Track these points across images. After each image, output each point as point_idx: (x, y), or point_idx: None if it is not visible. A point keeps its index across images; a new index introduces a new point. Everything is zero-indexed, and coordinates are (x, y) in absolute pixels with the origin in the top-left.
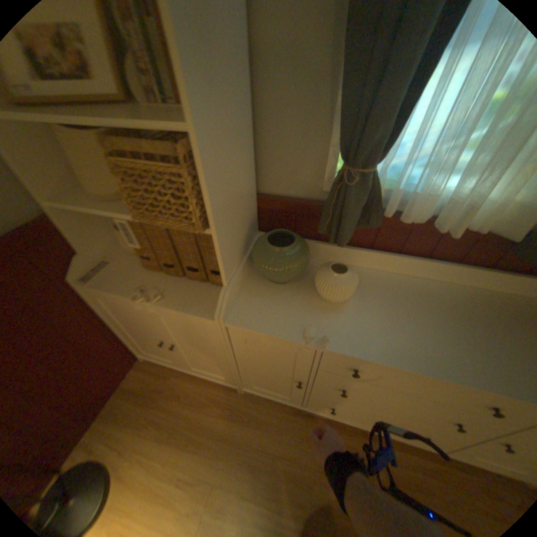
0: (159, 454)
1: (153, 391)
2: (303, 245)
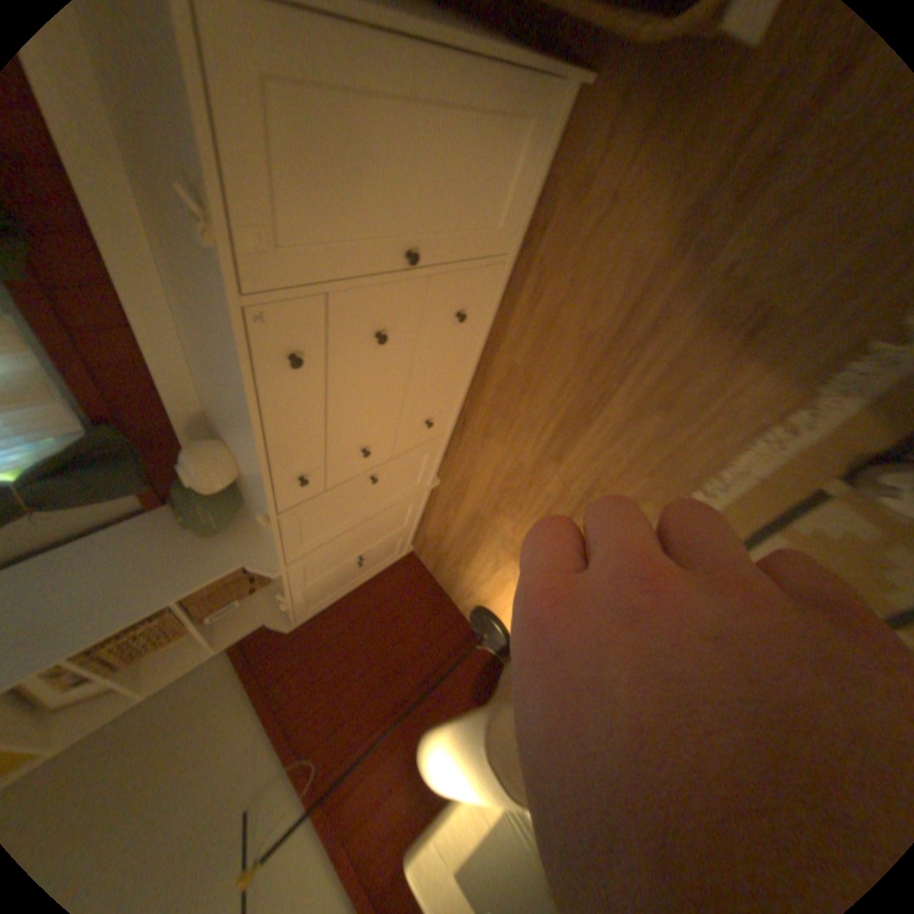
0: (473, 567)
1: (433, 548)
2: (172, 493)
